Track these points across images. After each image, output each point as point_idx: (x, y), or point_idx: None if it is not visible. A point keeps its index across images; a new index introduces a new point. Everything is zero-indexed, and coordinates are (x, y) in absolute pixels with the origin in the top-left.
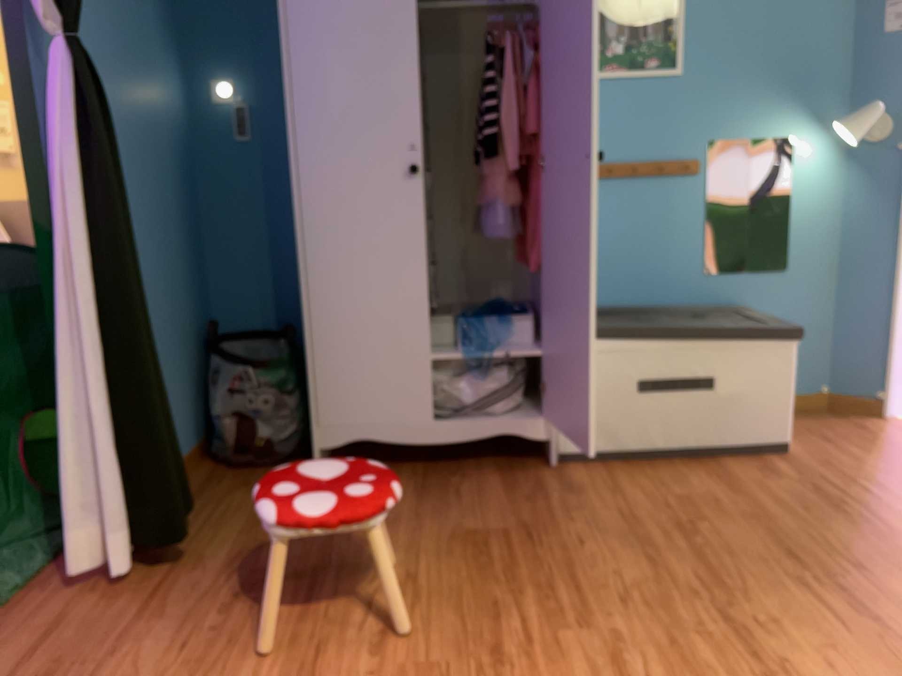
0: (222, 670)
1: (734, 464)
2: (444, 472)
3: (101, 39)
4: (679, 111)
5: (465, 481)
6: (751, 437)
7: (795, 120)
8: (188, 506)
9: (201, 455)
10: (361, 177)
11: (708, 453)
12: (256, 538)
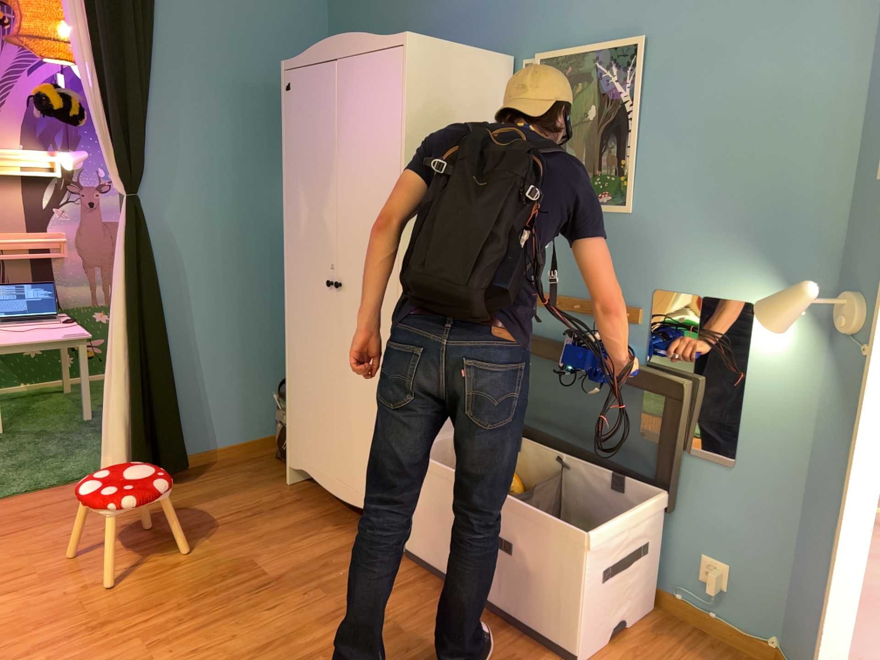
0: (55, 554)
1: (512, 641)
2: (338, 520)
3: (210, 178)
4: (626, 252)
5: (332, 533)
6: (545, 626)
7: (756, 282)
8: (180, 469)
9: (275, 443)
10: (310, 281)
11: (508, 618)
12: (191, 504)
